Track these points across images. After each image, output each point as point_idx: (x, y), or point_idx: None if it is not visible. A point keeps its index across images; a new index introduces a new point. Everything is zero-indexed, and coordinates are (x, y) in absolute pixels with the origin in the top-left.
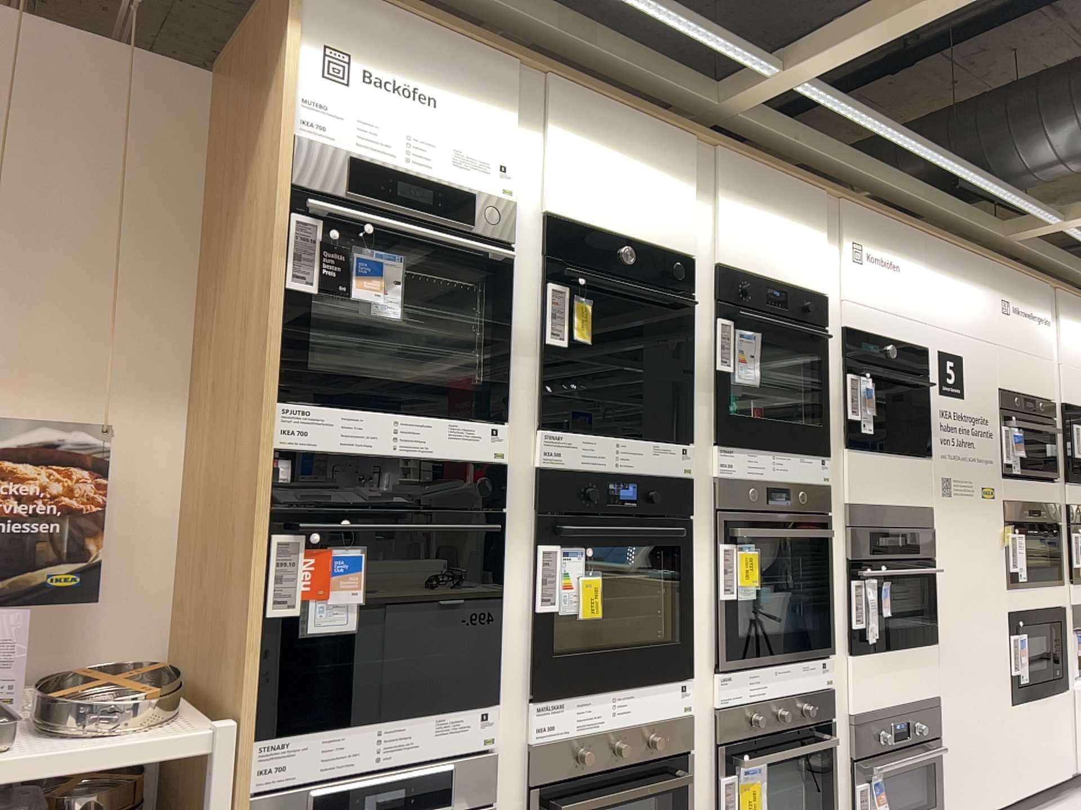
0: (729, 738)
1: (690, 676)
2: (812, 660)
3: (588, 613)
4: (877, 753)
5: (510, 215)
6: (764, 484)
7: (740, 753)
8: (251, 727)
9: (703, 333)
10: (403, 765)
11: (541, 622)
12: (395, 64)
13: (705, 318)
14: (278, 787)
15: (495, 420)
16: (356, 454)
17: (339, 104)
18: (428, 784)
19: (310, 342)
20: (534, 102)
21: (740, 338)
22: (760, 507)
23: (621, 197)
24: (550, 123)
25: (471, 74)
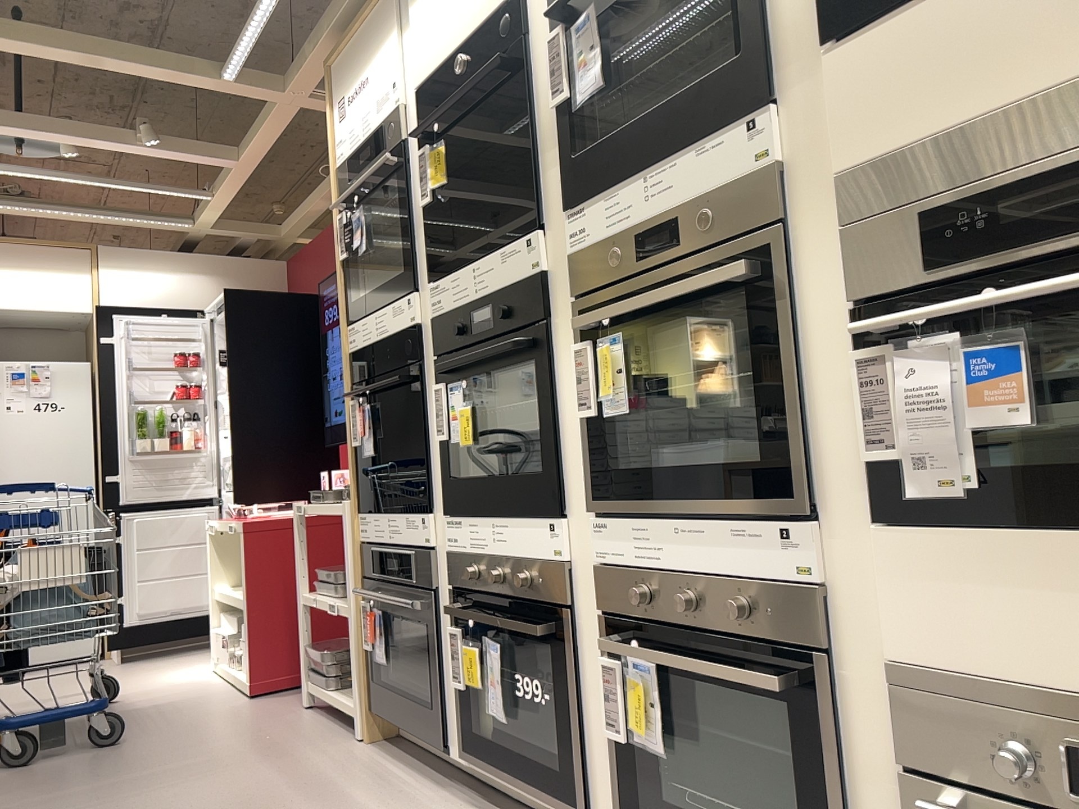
0: (611, 609)
1: (558, 516)
2: (757, 522)
3: (461, 440)
4: (1016, 804)
5: (396, 120)
6: (635, 230)
7: (632, 638)
8: (363, 507)
9: (544, 72)
10: (397, 545)
11: (442, 448)
12: (353, 77)
13: (539, 53)
14: (365, 541)
15: (409, 290)
16: (372, 344)
17: (342, 133)
18: (405, 561)
19: (359, 283)
20: (405, 2)
21: (572, 38)
22: (630, 269)
23: (452, 10)
24: (411, 9)
25: (375, 34)
